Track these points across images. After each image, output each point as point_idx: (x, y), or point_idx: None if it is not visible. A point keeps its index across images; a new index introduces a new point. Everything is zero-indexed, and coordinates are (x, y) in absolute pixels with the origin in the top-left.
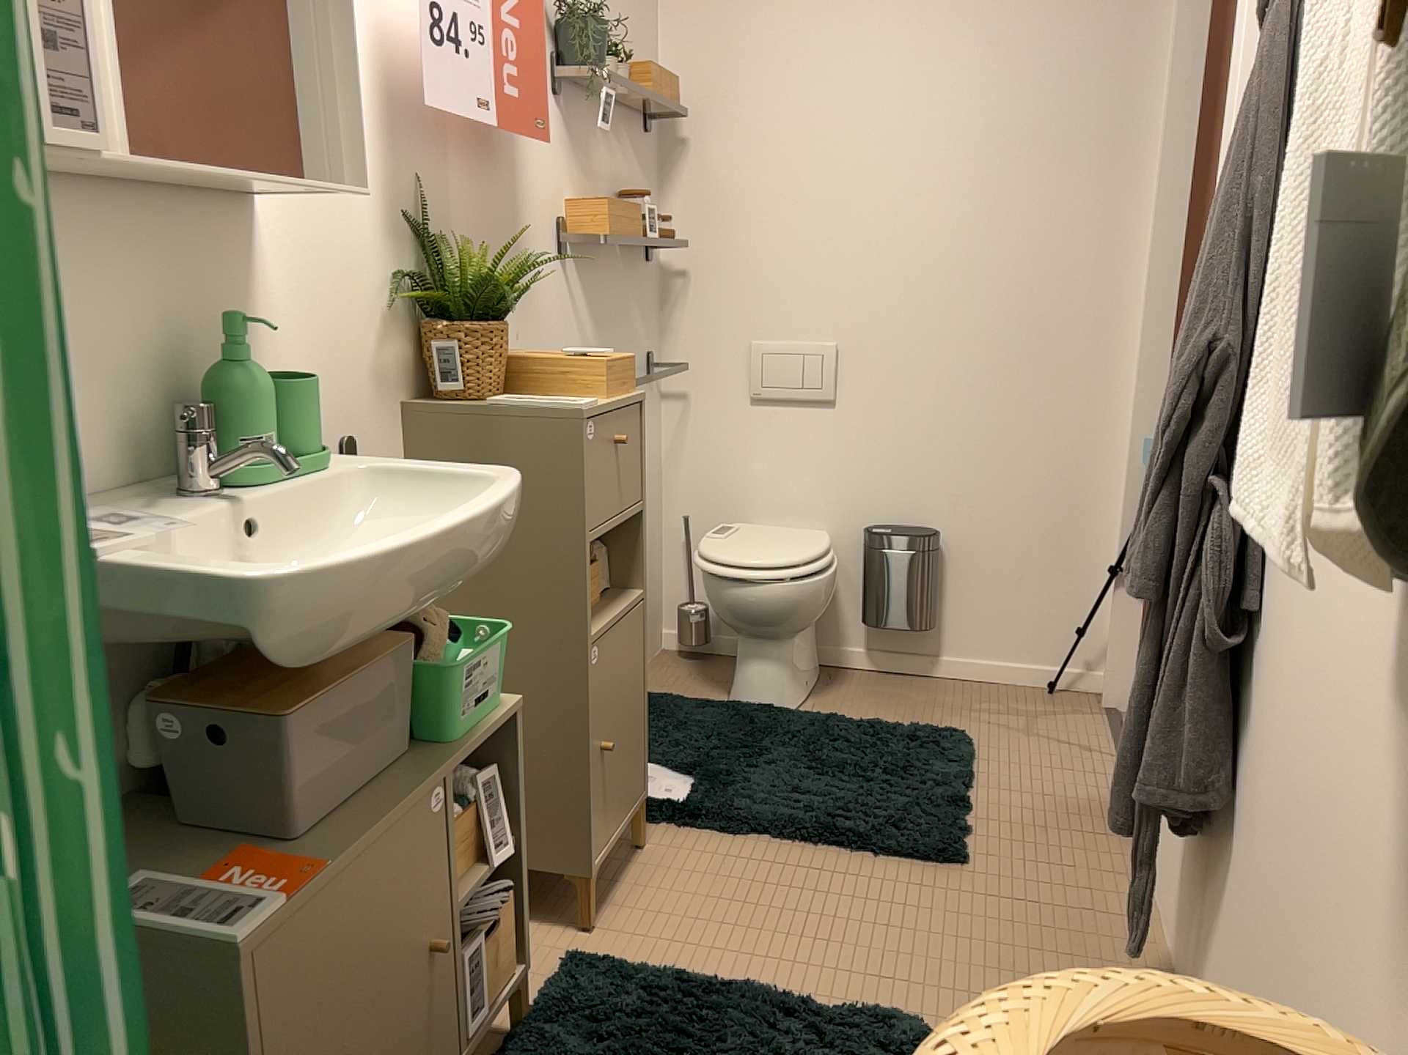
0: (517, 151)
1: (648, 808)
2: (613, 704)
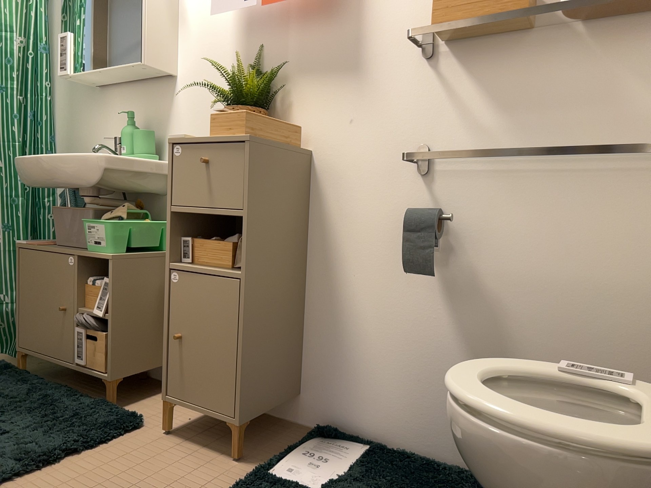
0: (361, 2)
1: (275, 454)
2: (194, 317)
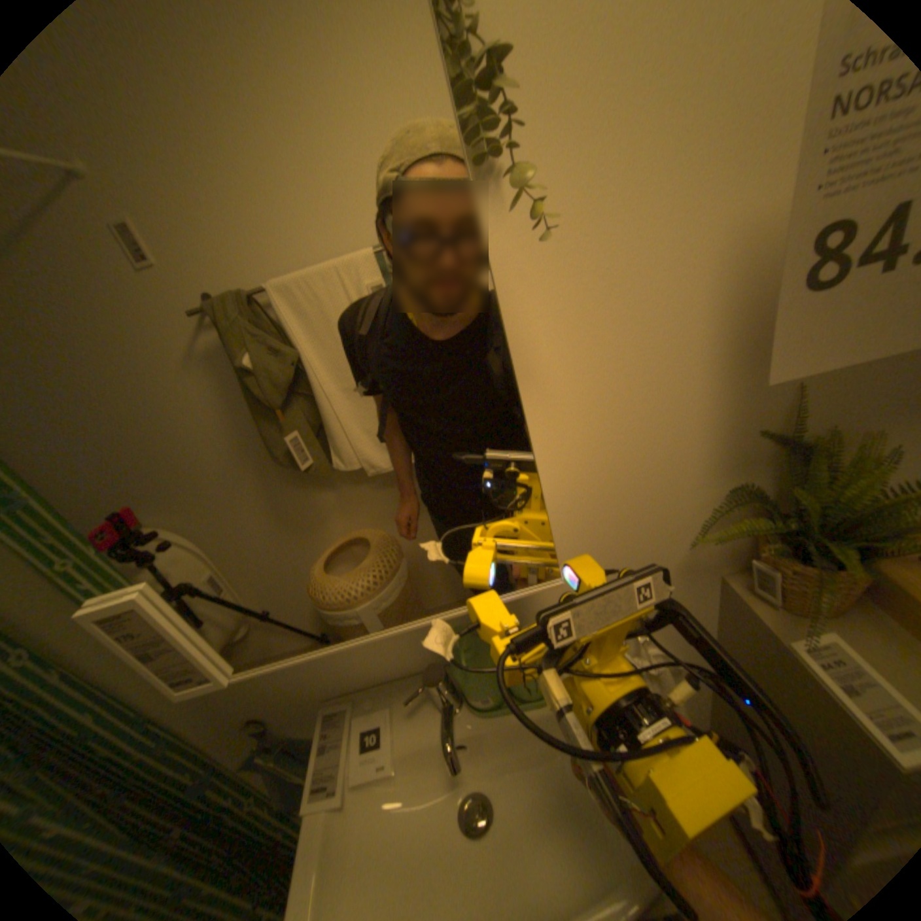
0: None
1: None
2: None
